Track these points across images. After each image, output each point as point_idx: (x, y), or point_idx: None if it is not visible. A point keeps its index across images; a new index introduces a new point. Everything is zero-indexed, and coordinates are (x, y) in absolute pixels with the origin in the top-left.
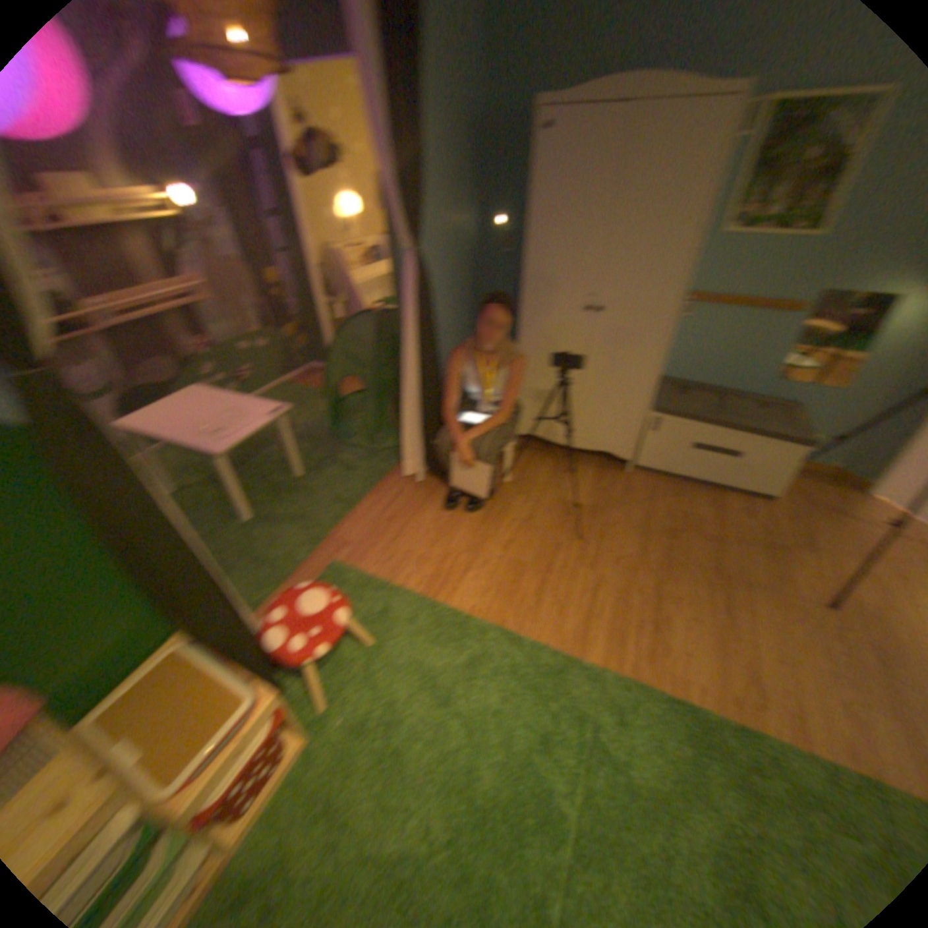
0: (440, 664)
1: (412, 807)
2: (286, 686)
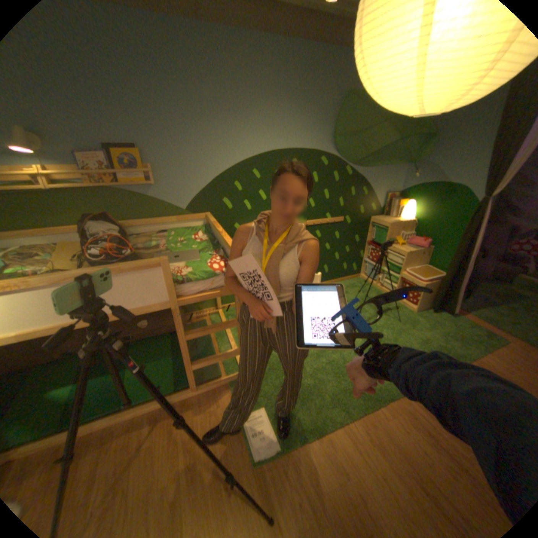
0: (433, 347)
1: (387, 323)
2: (434, 311)
